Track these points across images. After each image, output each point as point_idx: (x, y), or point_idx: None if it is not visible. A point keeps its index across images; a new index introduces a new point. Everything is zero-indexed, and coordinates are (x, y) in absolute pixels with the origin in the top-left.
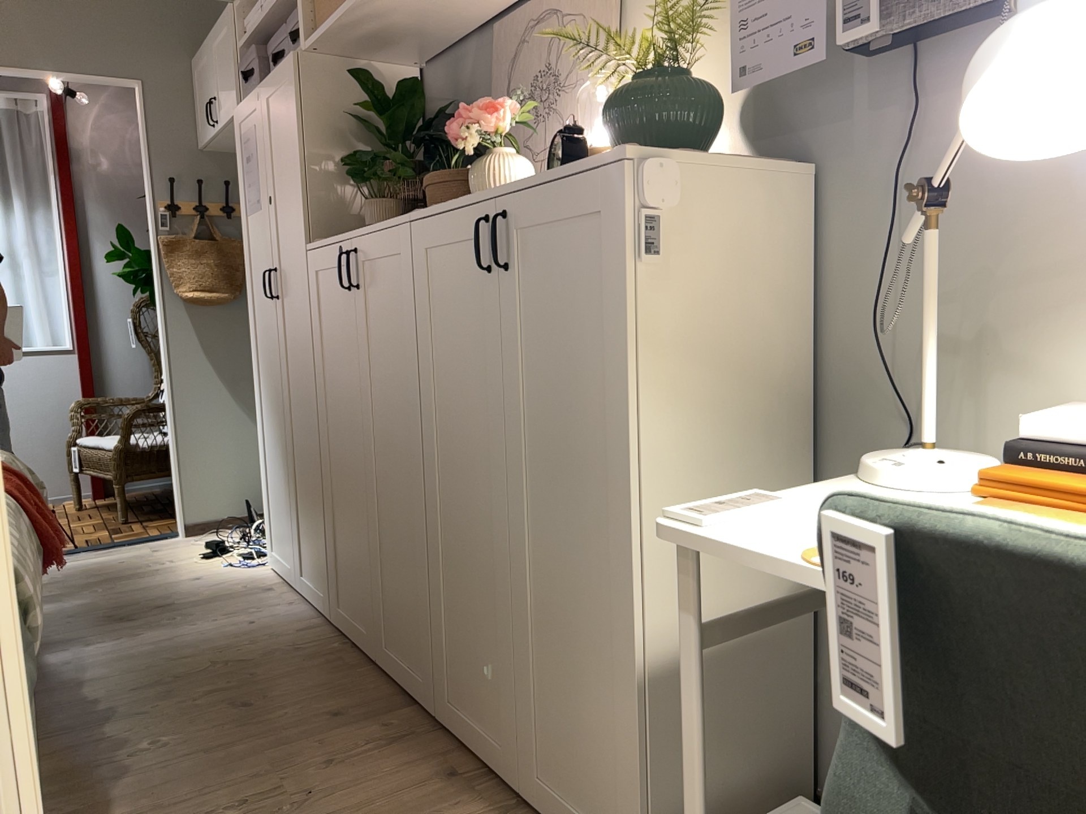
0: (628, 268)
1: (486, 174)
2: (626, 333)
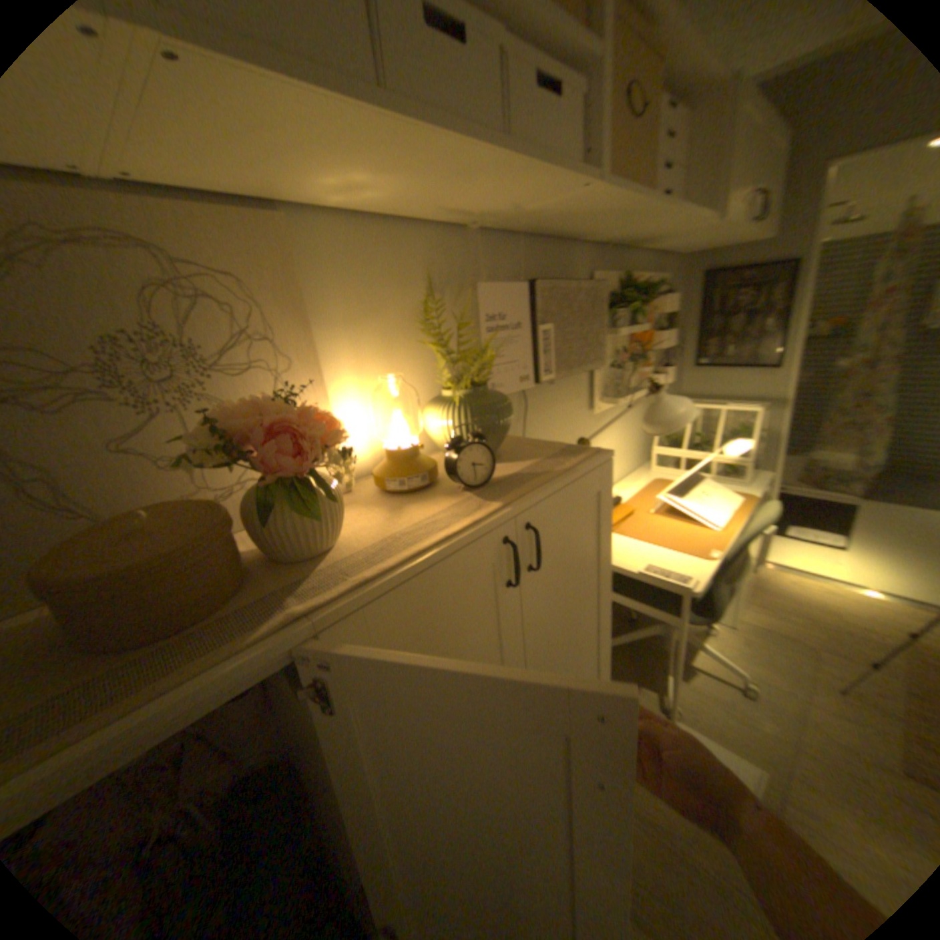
0: (610, 512)
1: (332, 502)
2: (608, 545)
